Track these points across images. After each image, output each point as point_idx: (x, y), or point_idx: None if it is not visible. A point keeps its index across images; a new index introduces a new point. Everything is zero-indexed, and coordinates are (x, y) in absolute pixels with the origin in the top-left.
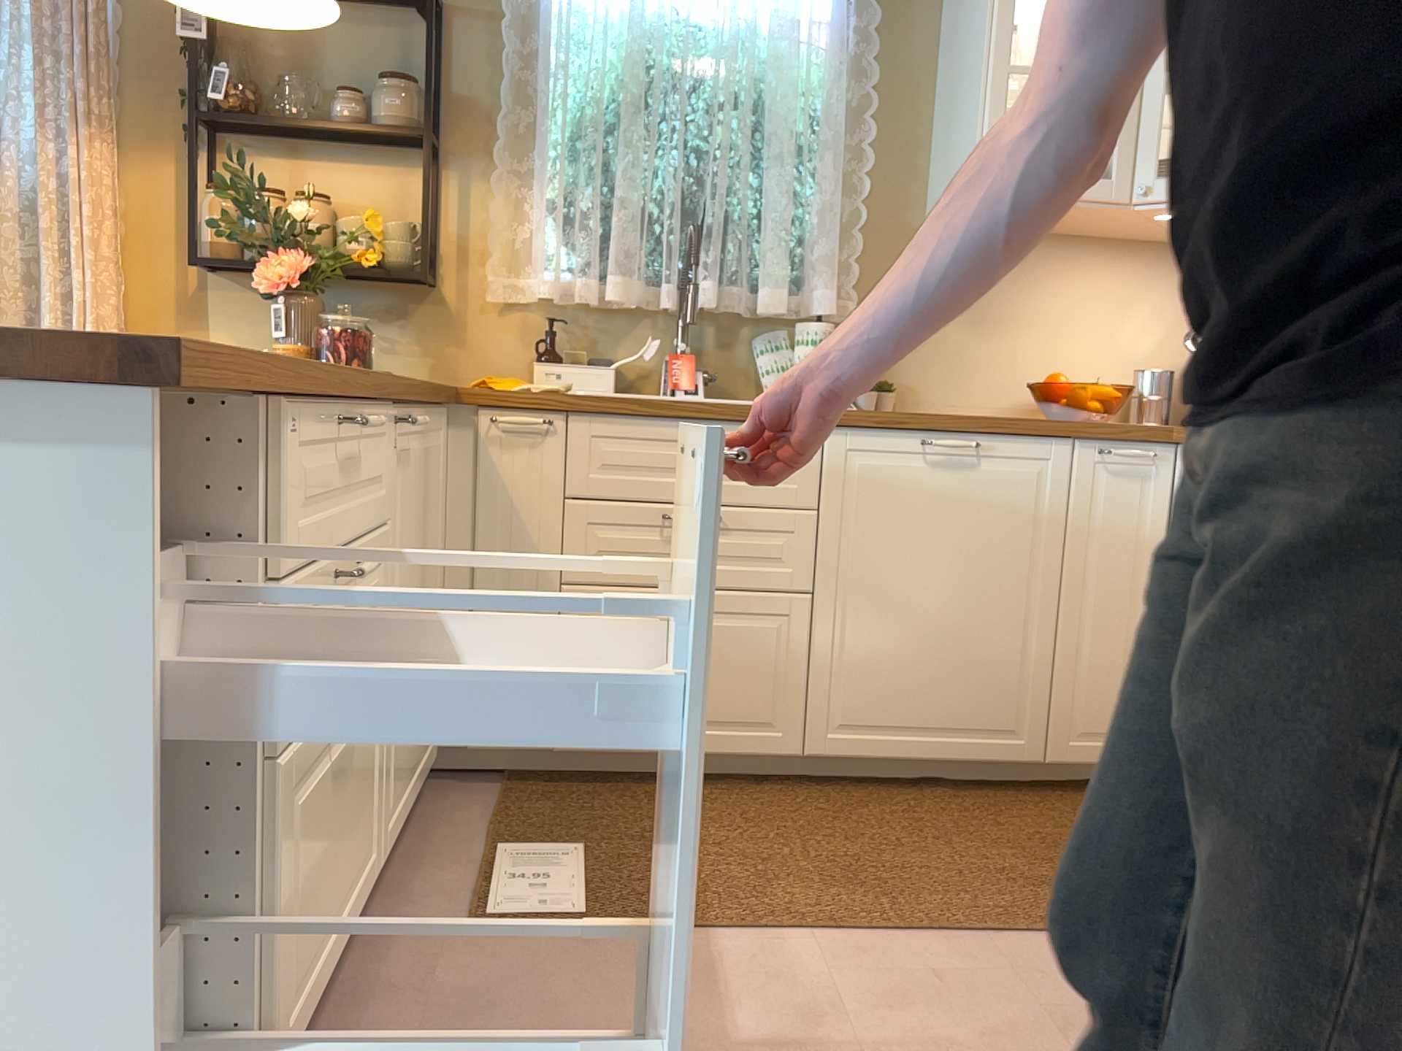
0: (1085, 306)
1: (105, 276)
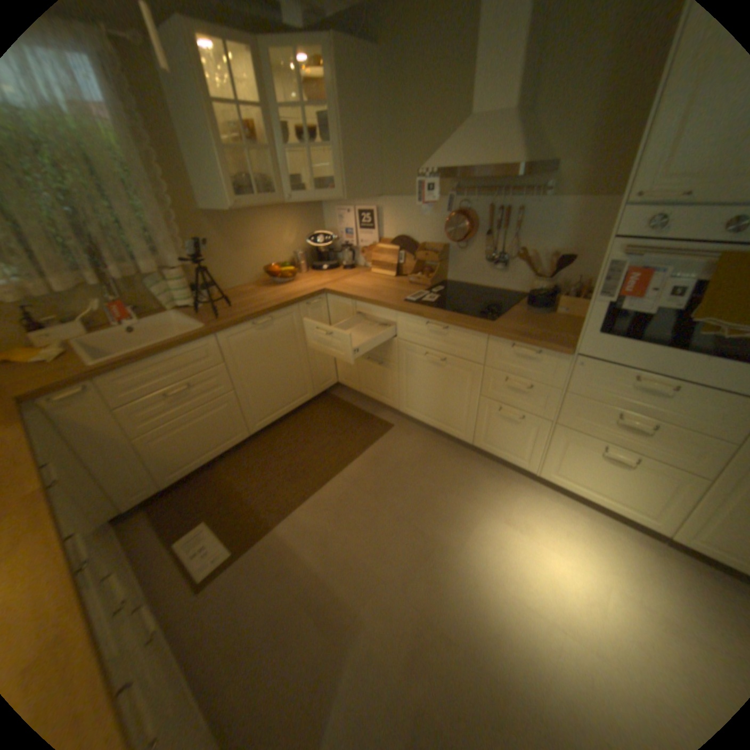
0: (268, 232)
1: None
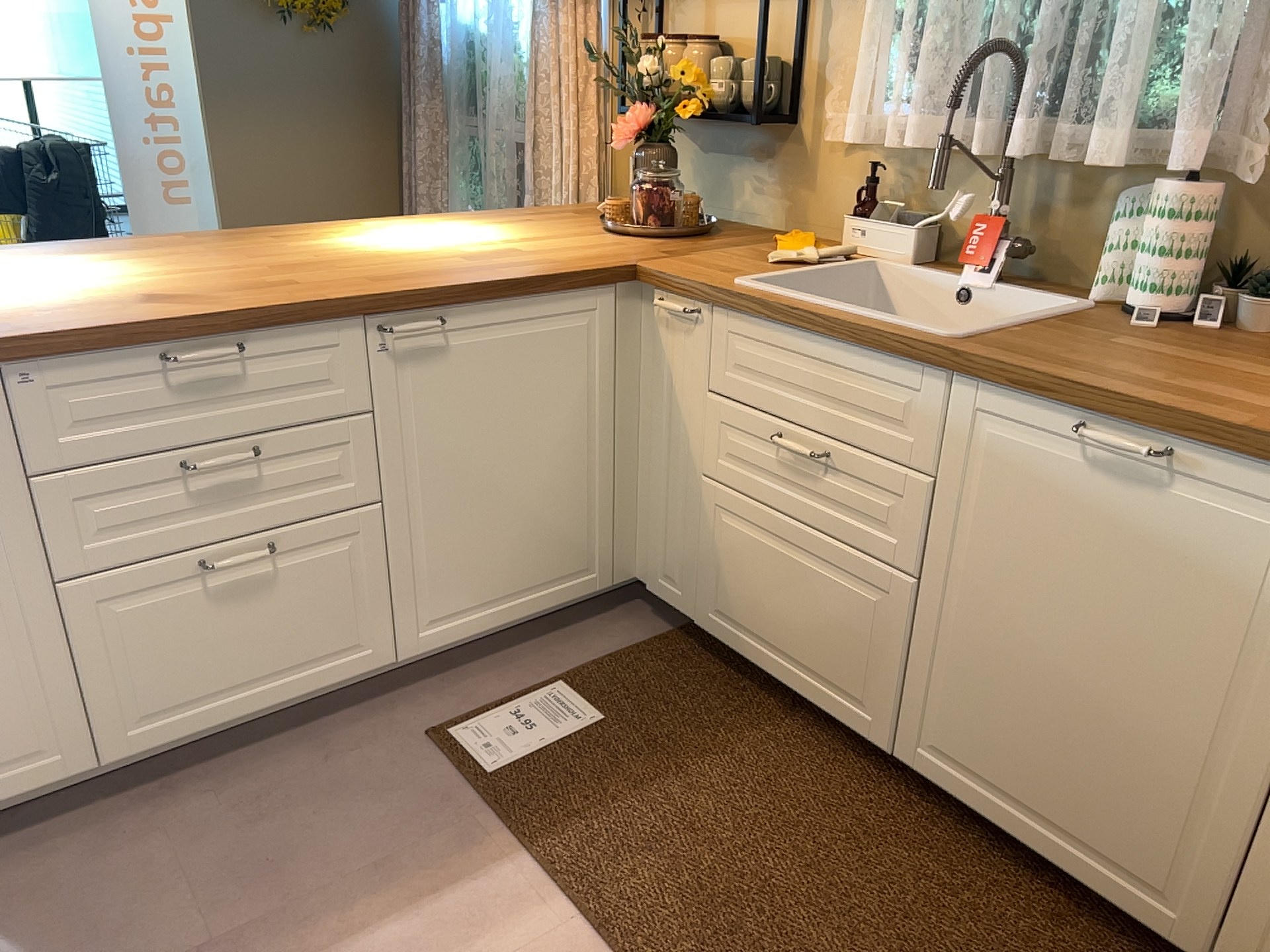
0: None
1: (585, 123)
